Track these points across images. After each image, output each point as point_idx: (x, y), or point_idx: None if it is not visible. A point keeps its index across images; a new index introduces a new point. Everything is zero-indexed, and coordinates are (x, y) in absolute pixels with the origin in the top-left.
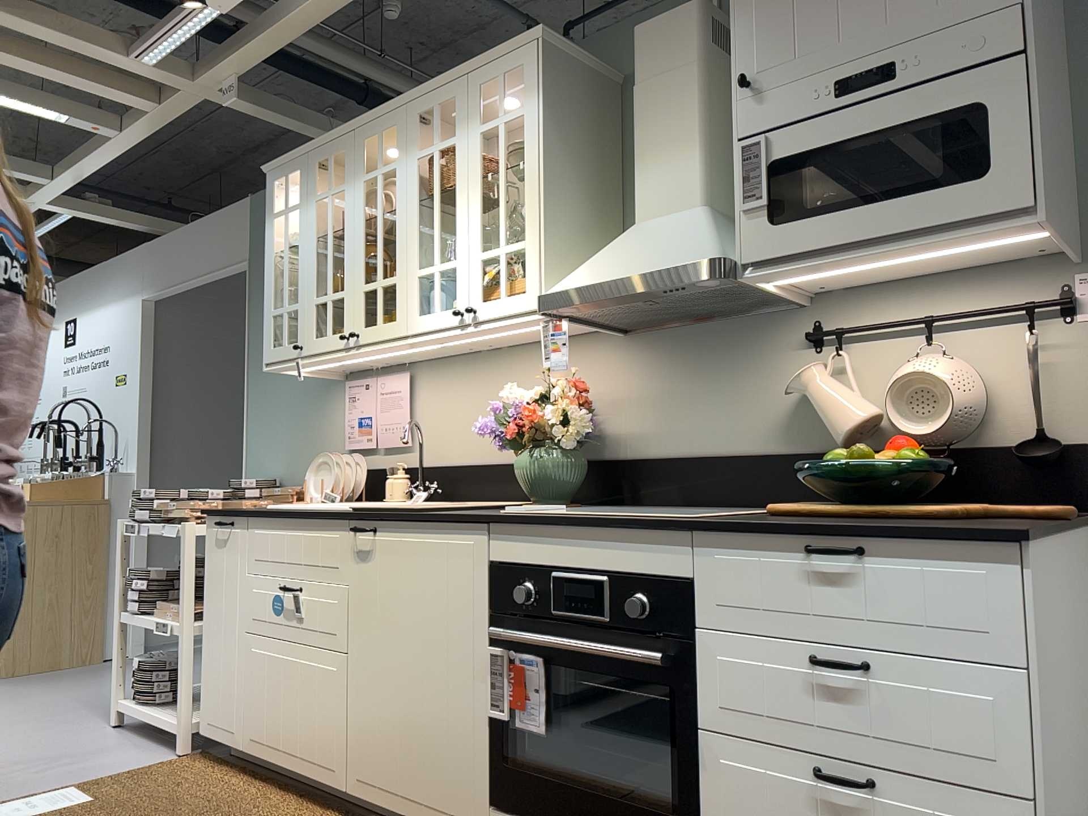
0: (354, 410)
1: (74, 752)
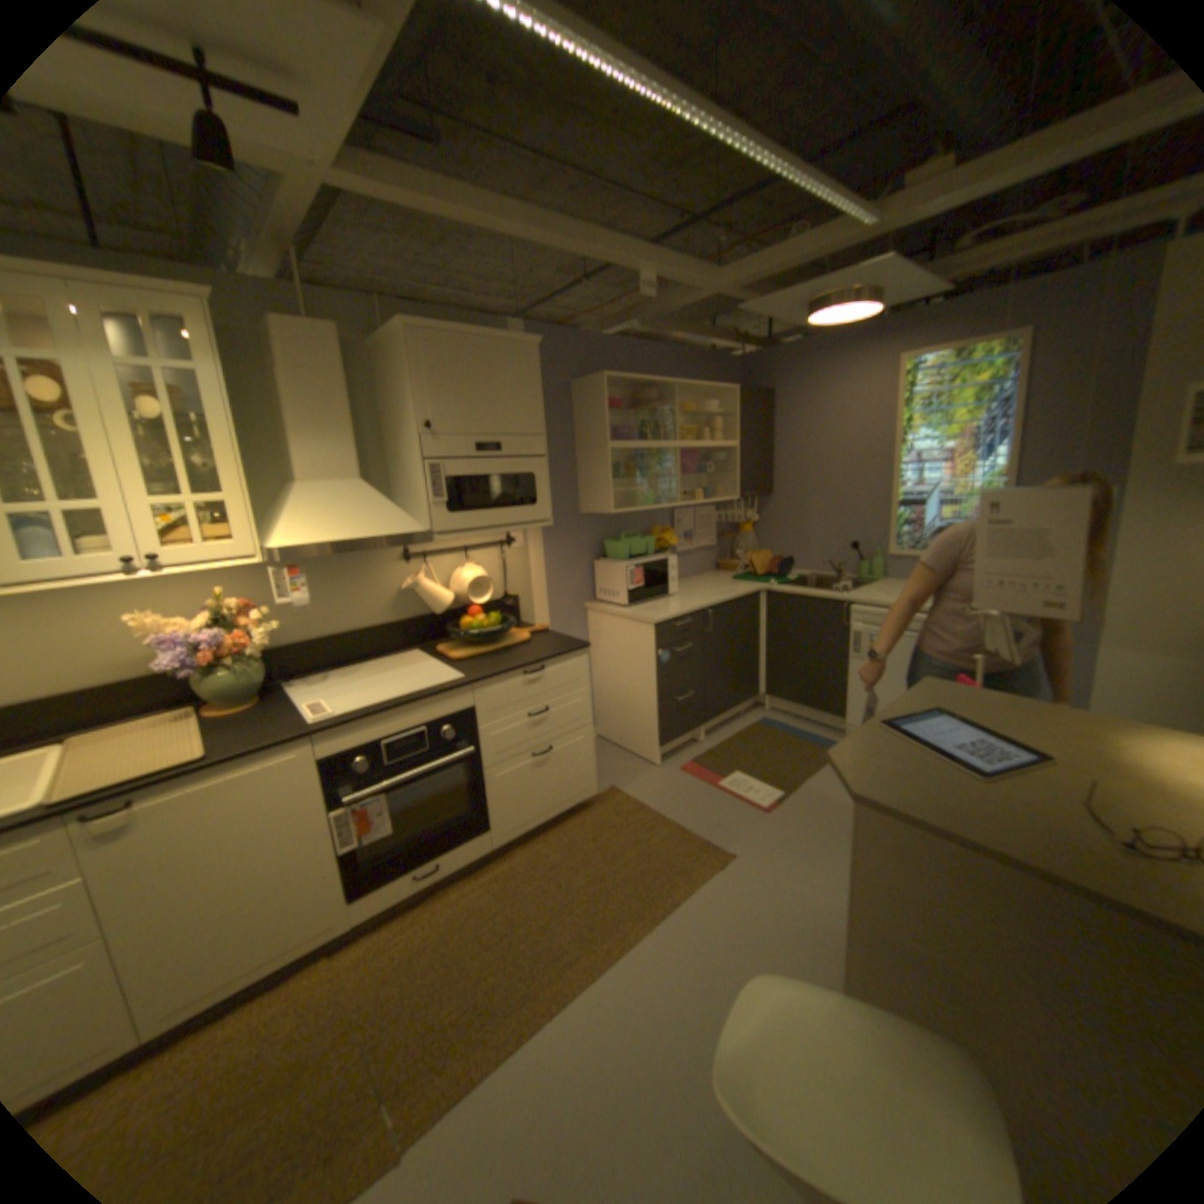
0: None
1: None
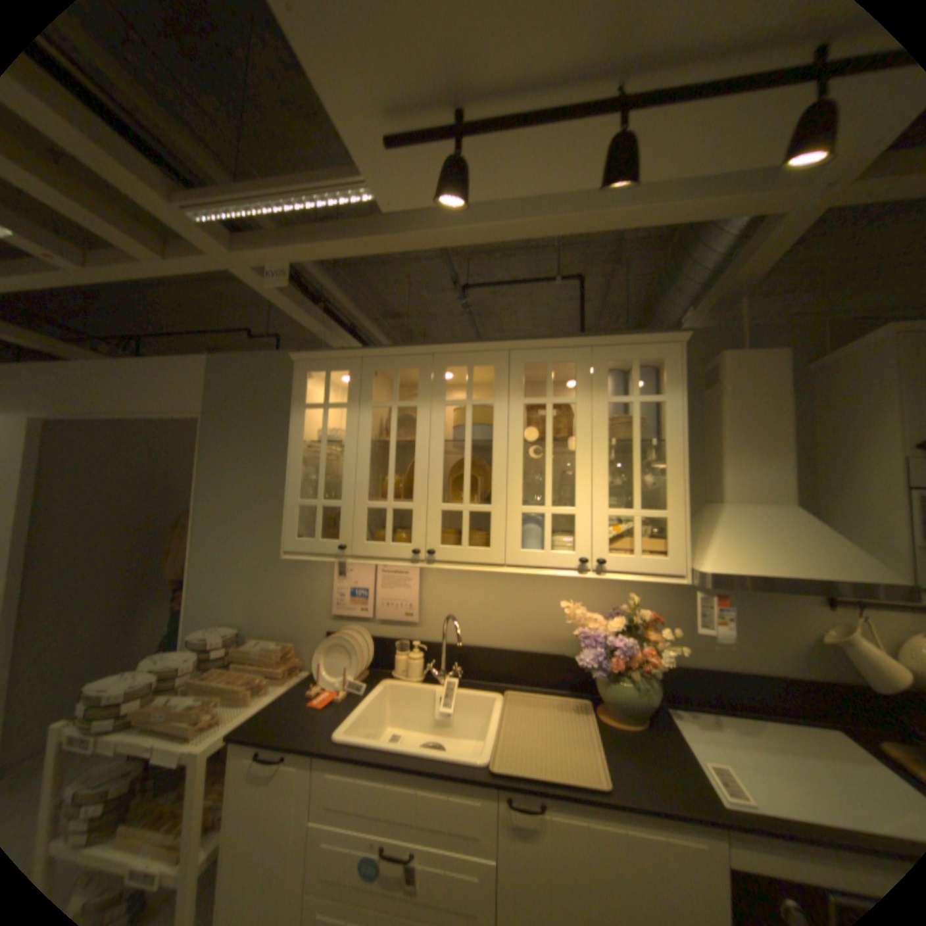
0: (347, 579)
1: None
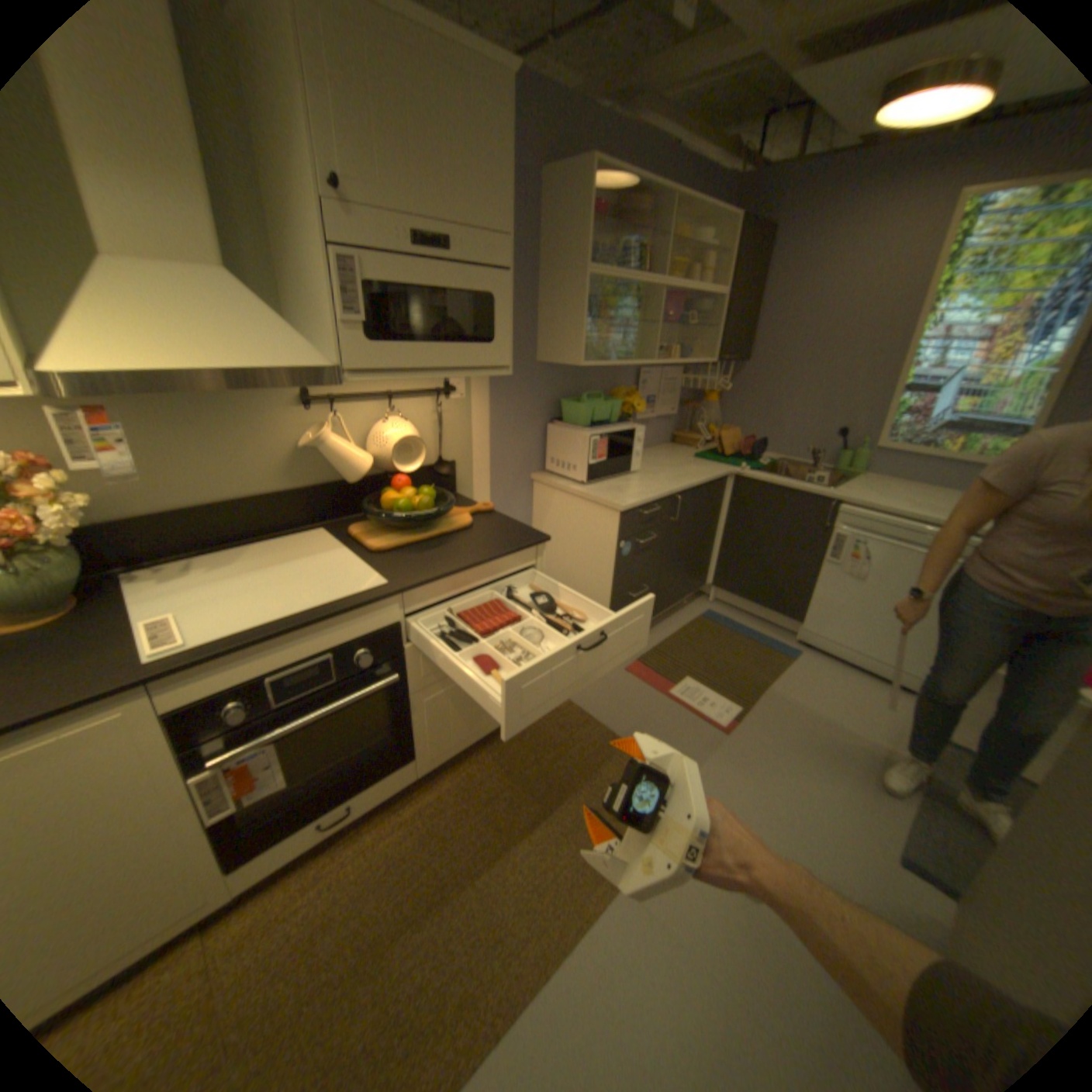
0: None
1: None
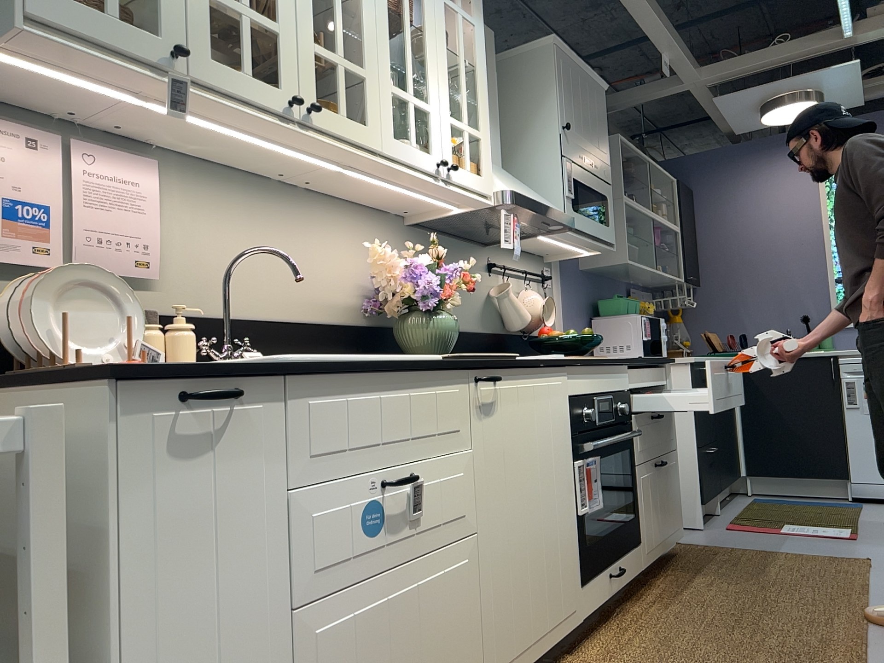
0: None
1: None
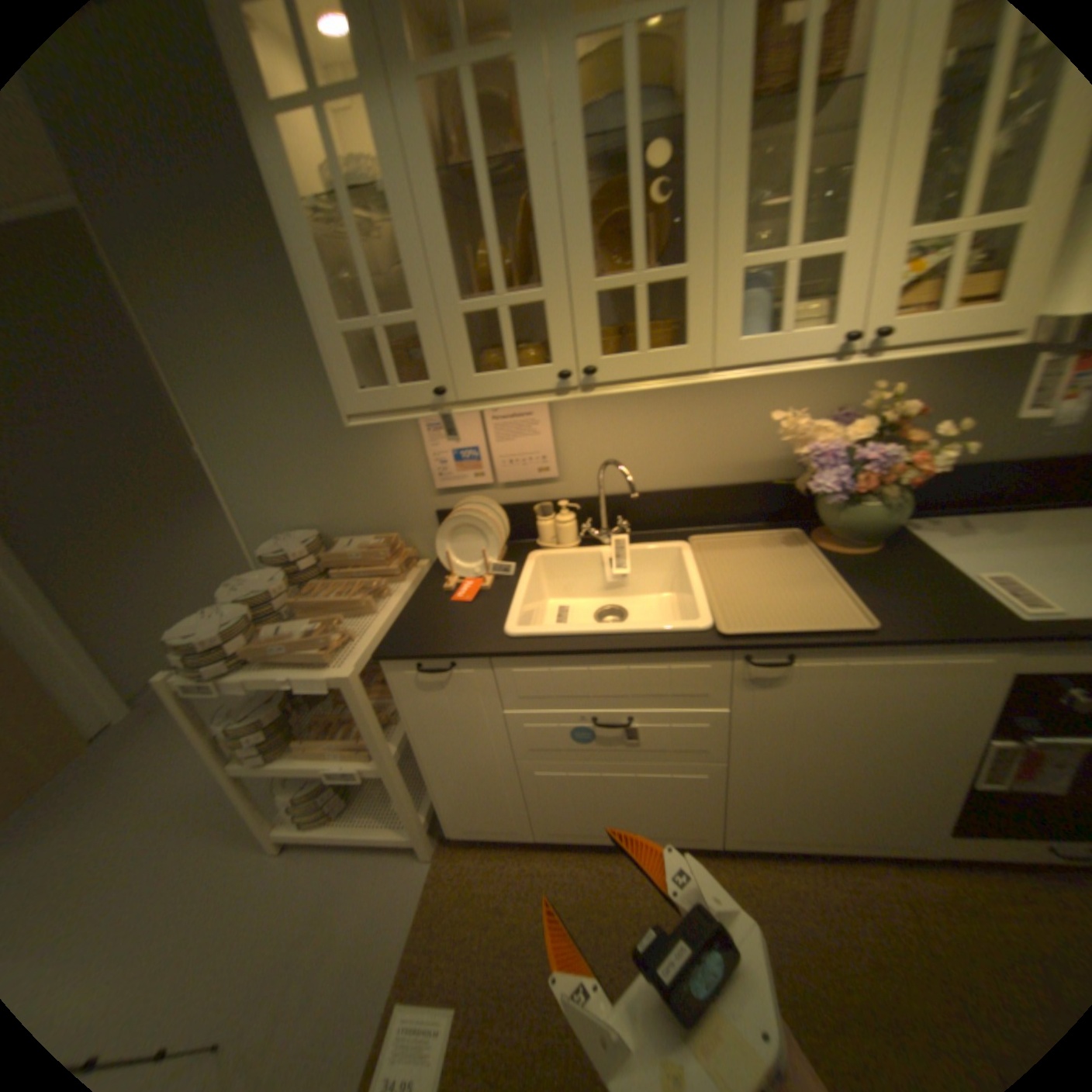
0: (445, 440)
1: (292, 931)
